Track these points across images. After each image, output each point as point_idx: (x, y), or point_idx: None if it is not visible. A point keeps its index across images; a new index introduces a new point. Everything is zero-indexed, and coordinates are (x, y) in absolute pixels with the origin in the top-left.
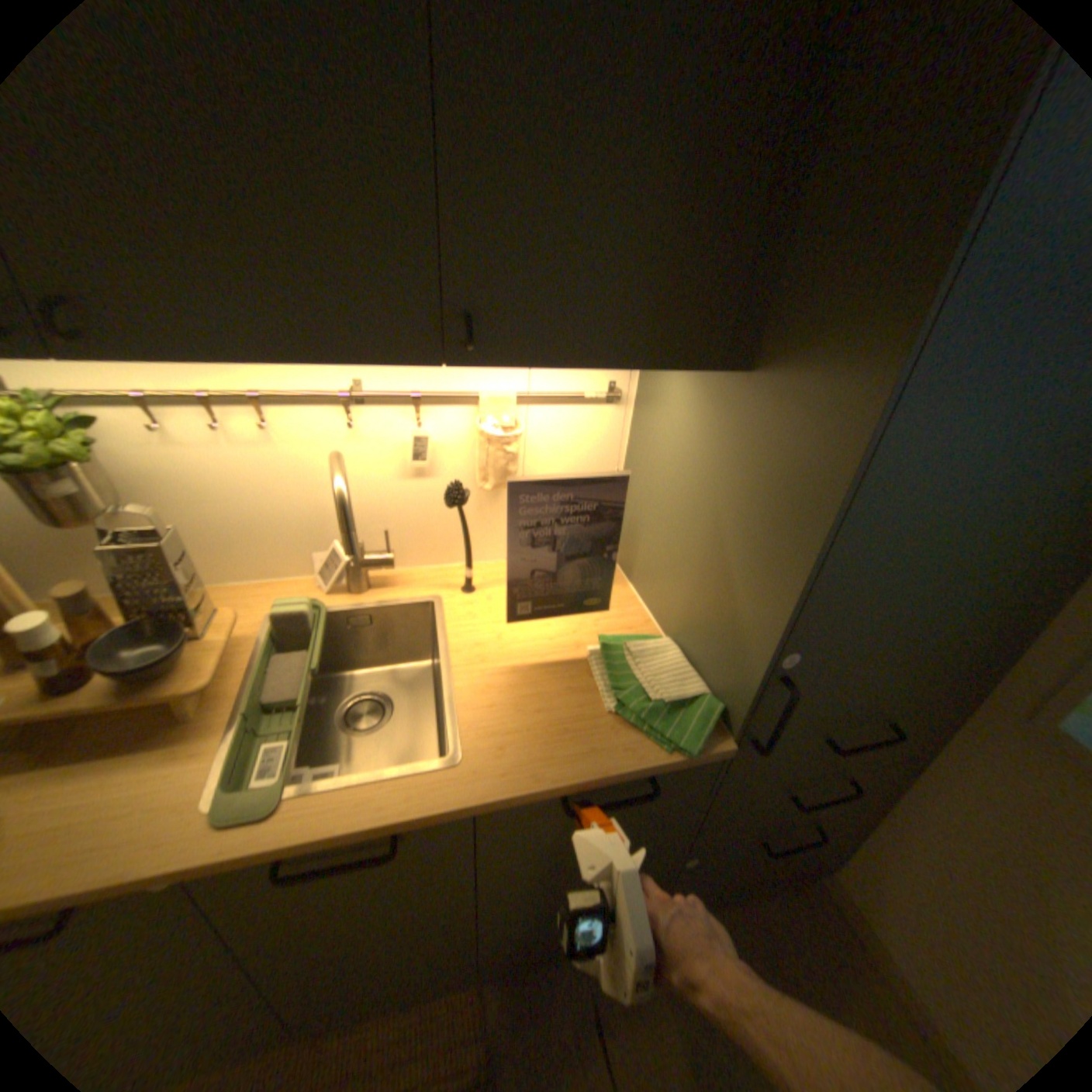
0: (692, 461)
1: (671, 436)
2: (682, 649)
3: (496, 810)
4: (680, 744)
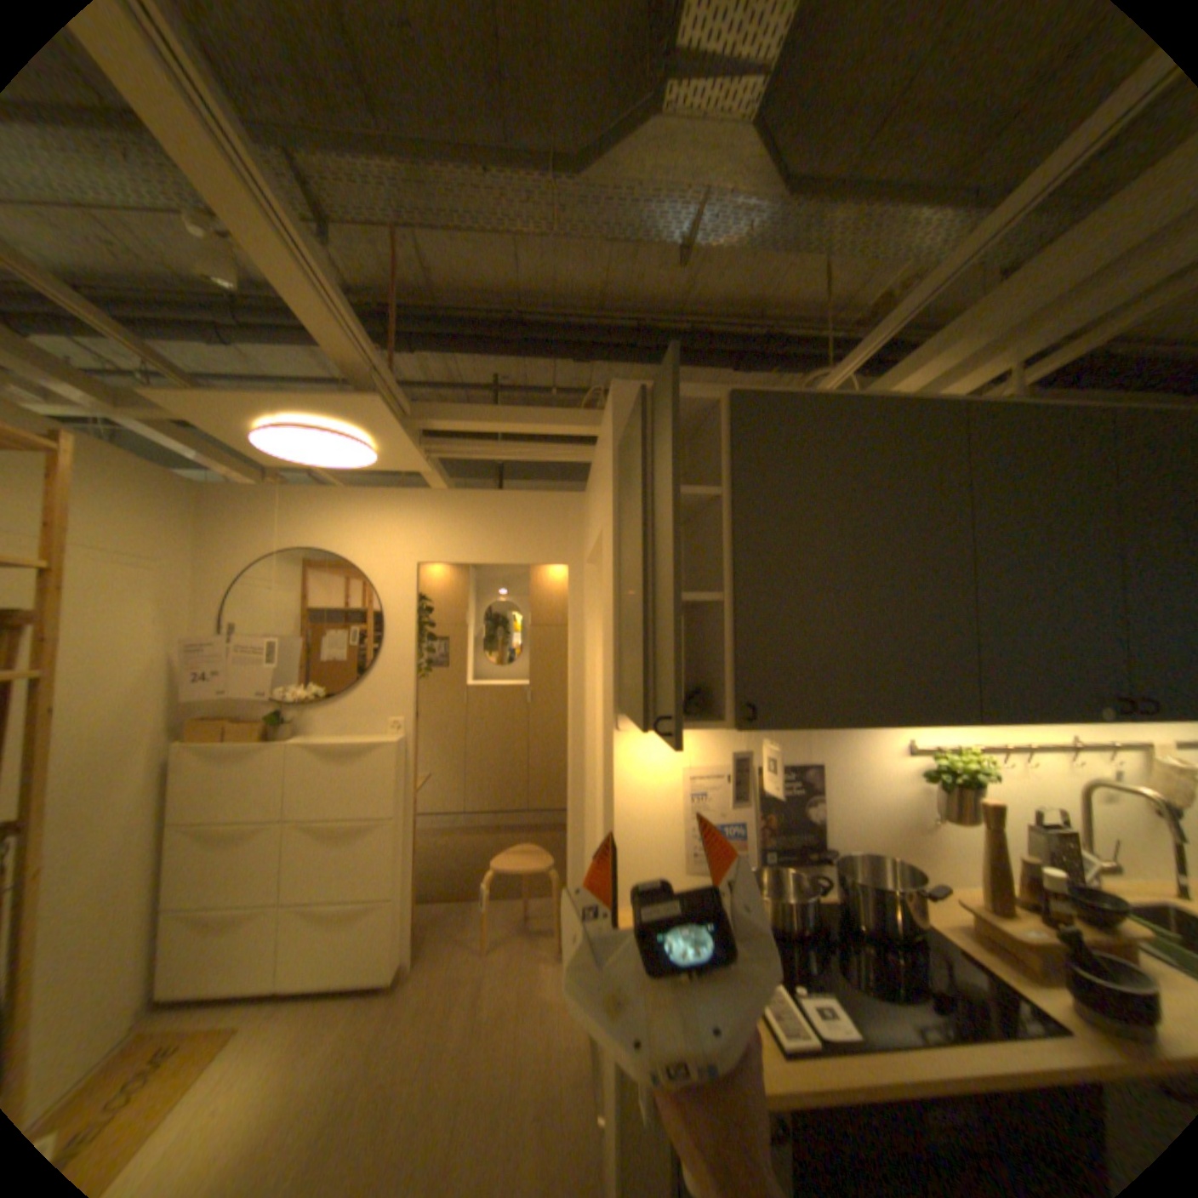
0: None
1: None
2: None
3: None
4: None
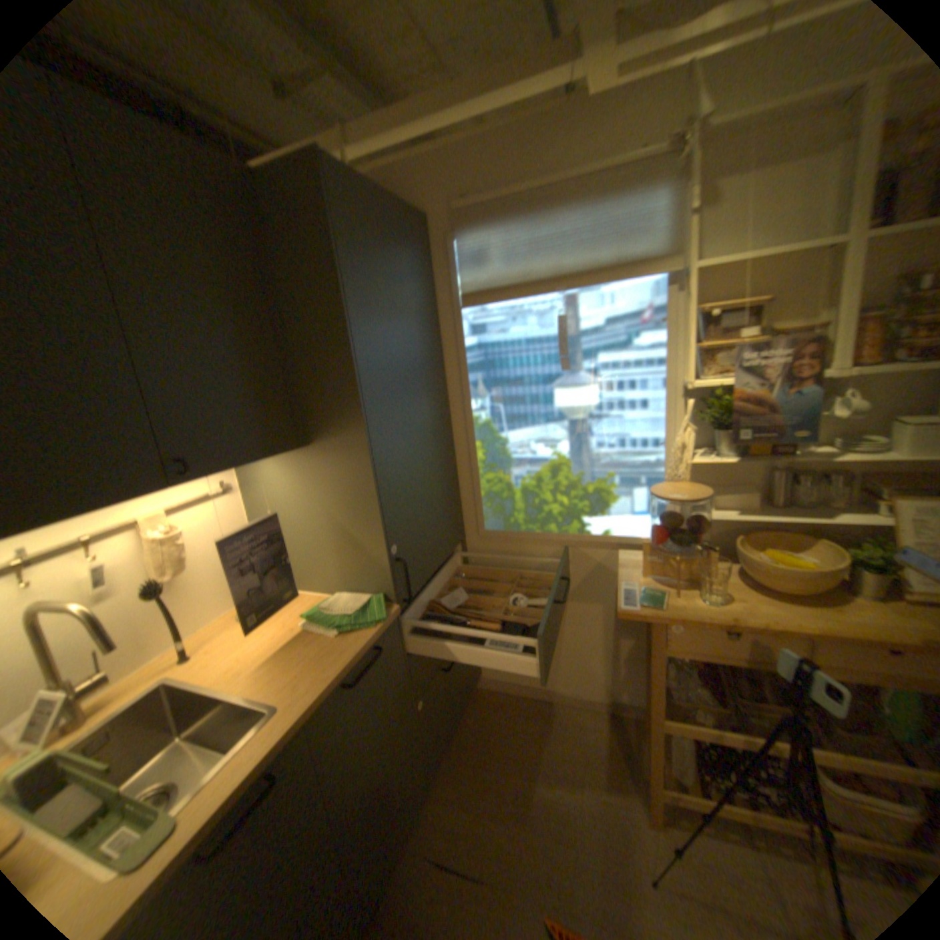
0: (298, 497)
1: (279, 492)
2: (346, 591)
3: (315, 706)
4: (375, 620)
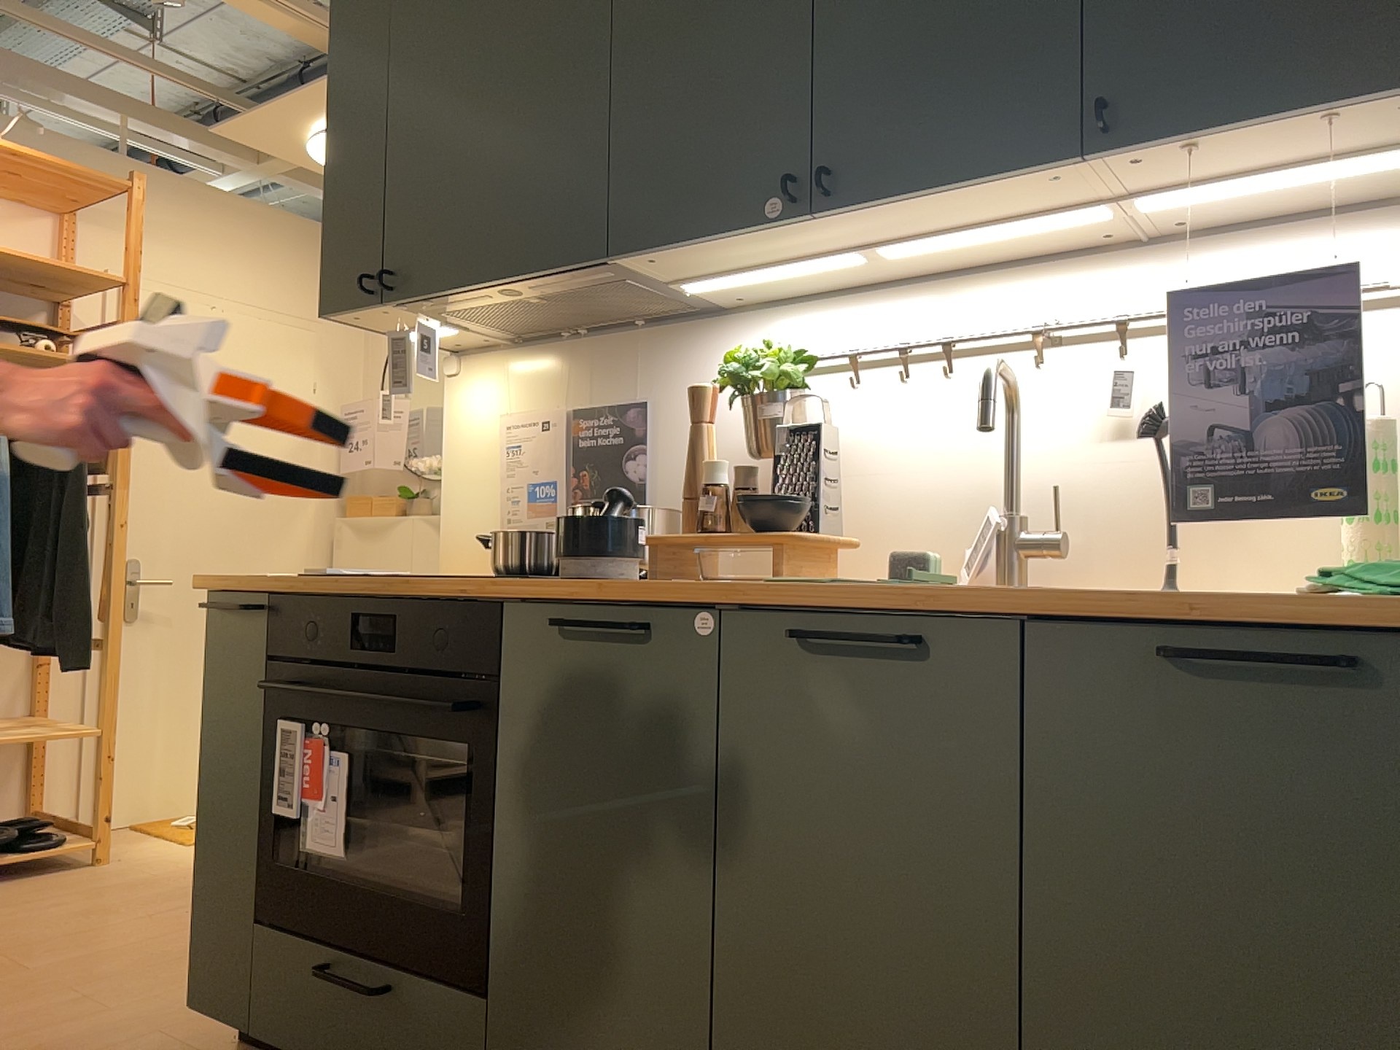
0: None
1: None
2: None
3: (1050, 602)
4: None
